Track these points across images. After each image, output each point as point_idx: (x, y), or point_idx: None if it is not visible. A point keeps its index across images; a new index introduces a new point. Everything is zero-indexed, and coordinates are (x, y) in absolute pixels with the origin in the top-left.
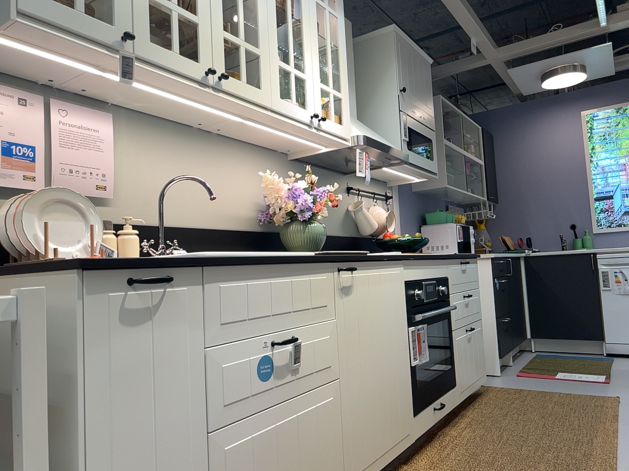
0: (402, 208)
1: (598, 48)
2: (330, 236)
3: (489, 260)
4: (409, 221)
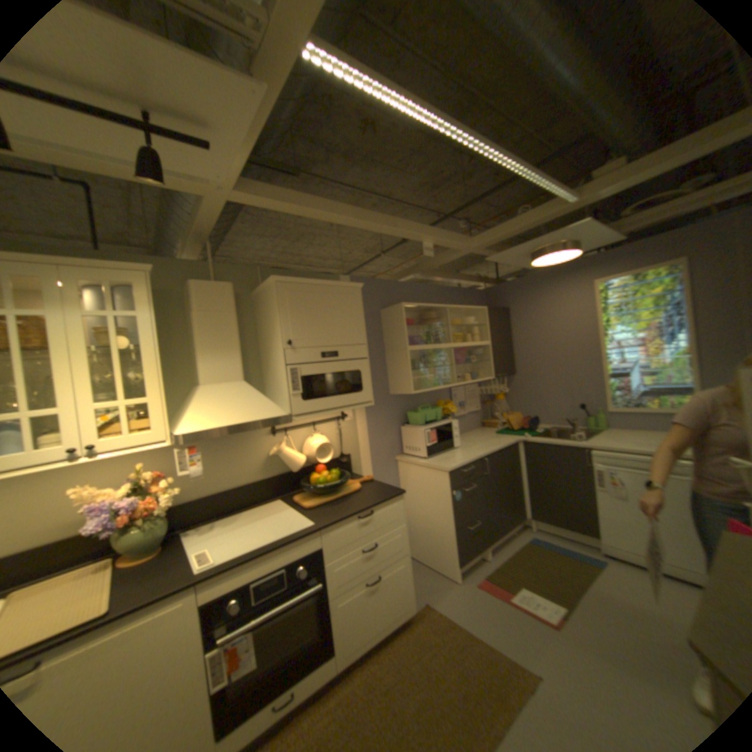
0: (368, 417)
1: (575, 225)
2: (237, 487)
3: (446, 473)
4: (380, 426)
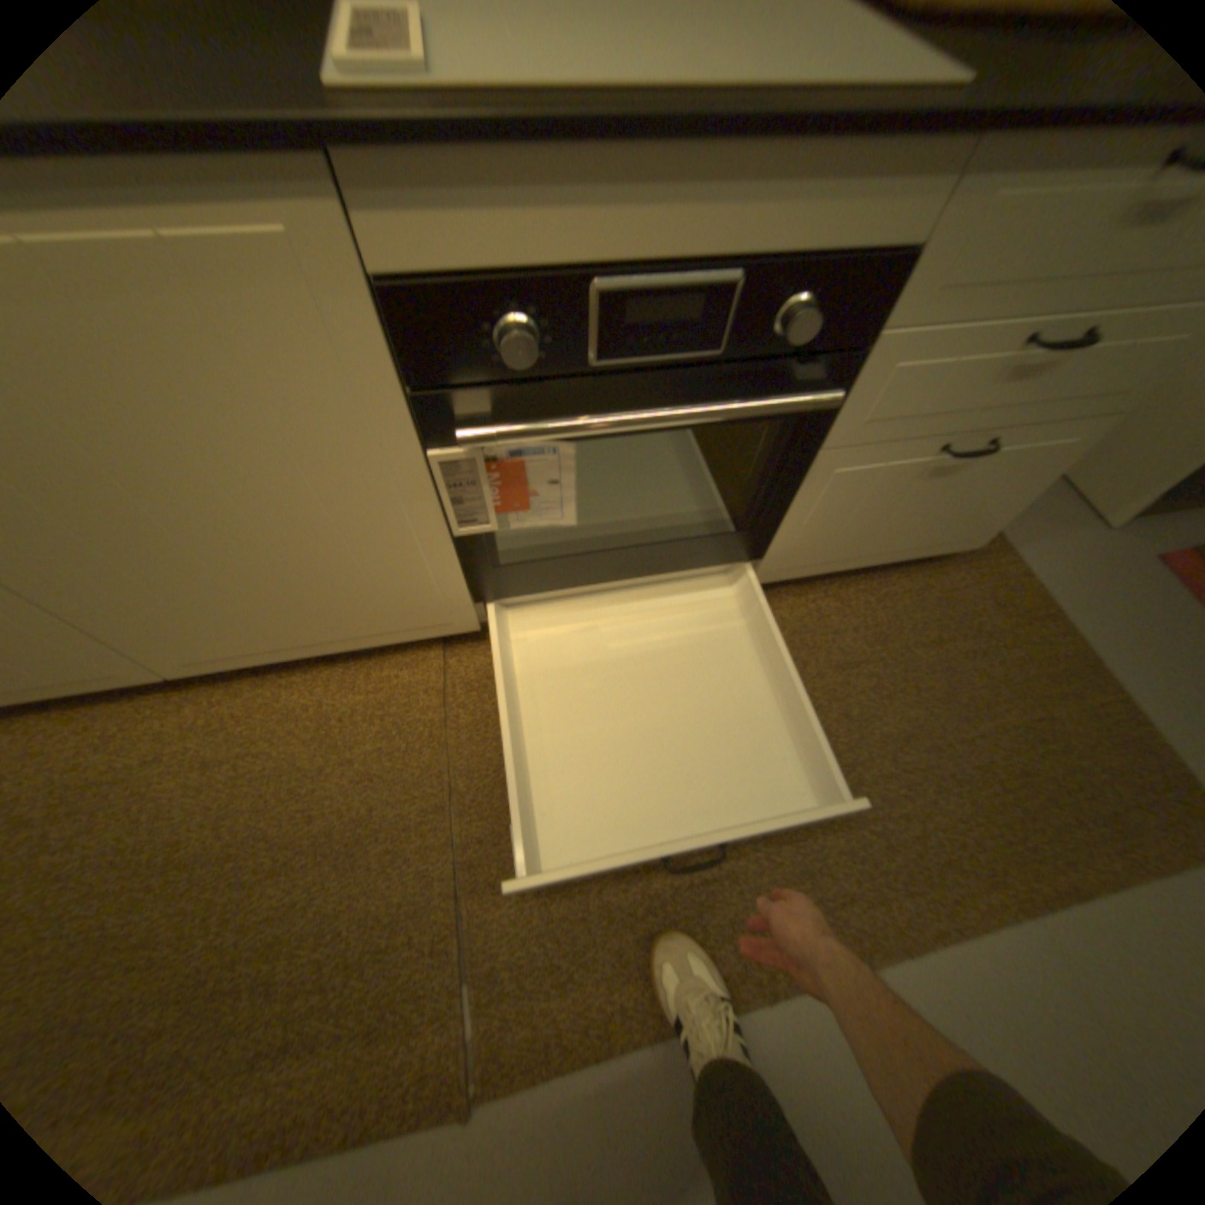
0: None
1: None
2: None
3: None
4: None
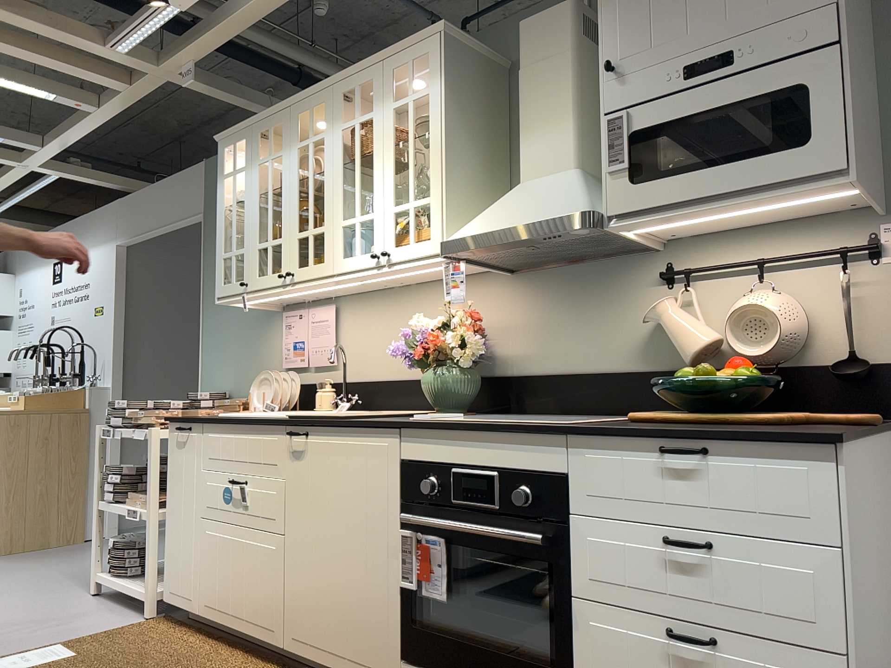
0: None
1: None
2: (596, 373)
3: None
4: None
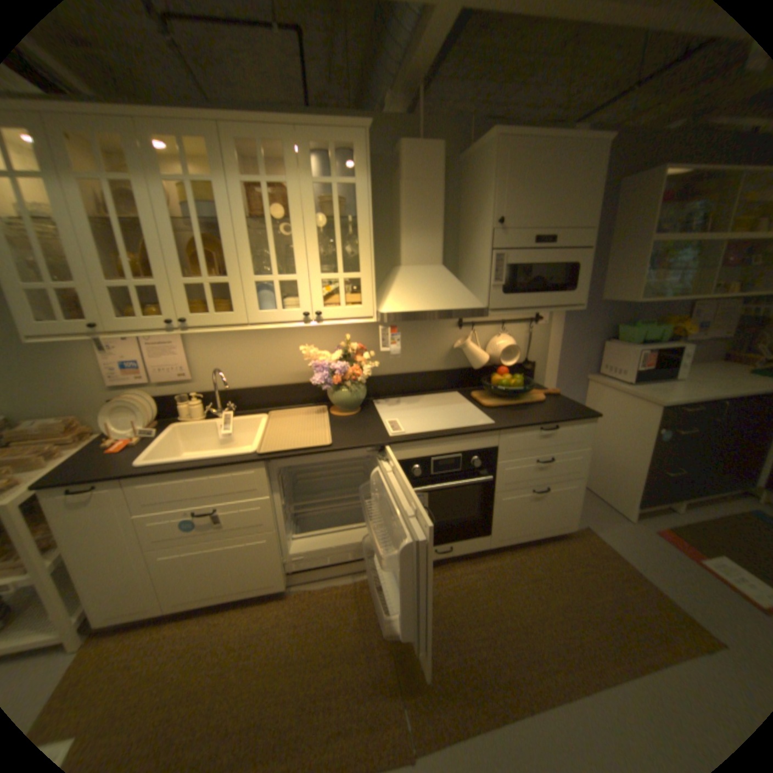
0: (568, 324)
1: None
2: (421, 372)
3: (661, 407)
4: (579, 337)
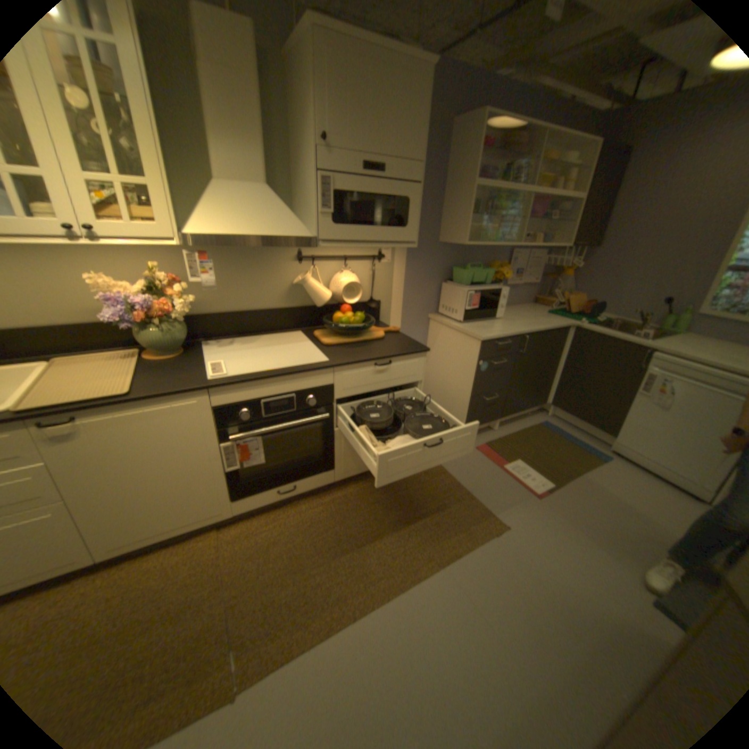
0: (409, 264)
1: None
2: (260, 310)
3: (479, 341)
4: (420, 277)
